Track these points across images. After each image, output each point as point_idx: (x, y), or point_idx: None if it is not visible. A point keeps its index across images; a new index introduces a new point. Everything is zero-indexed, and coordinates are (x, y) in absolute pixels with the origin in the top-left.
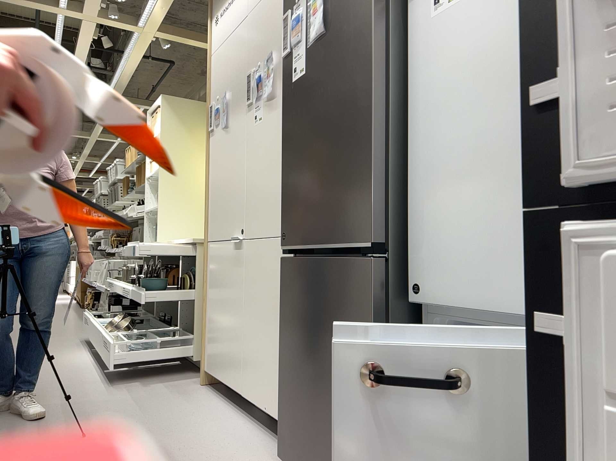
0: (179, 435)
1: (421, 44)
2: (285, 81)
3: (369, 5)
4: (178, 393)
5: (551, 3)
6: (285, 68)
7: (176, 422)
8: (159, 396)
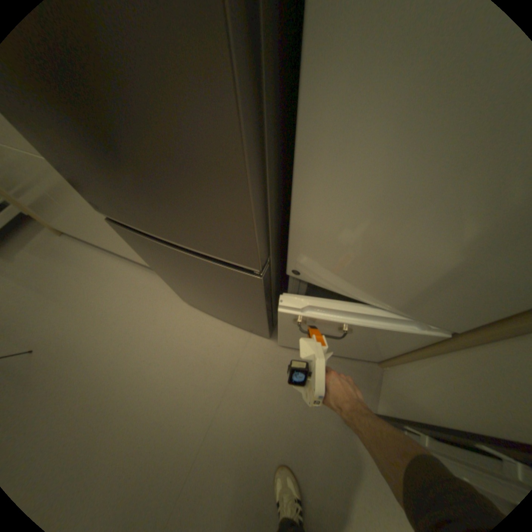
0: (98, 305)
1: None
2: None
3: None
4: (50, 255)
5: None
6: None
7: (81, 292)
8: (37, 268)
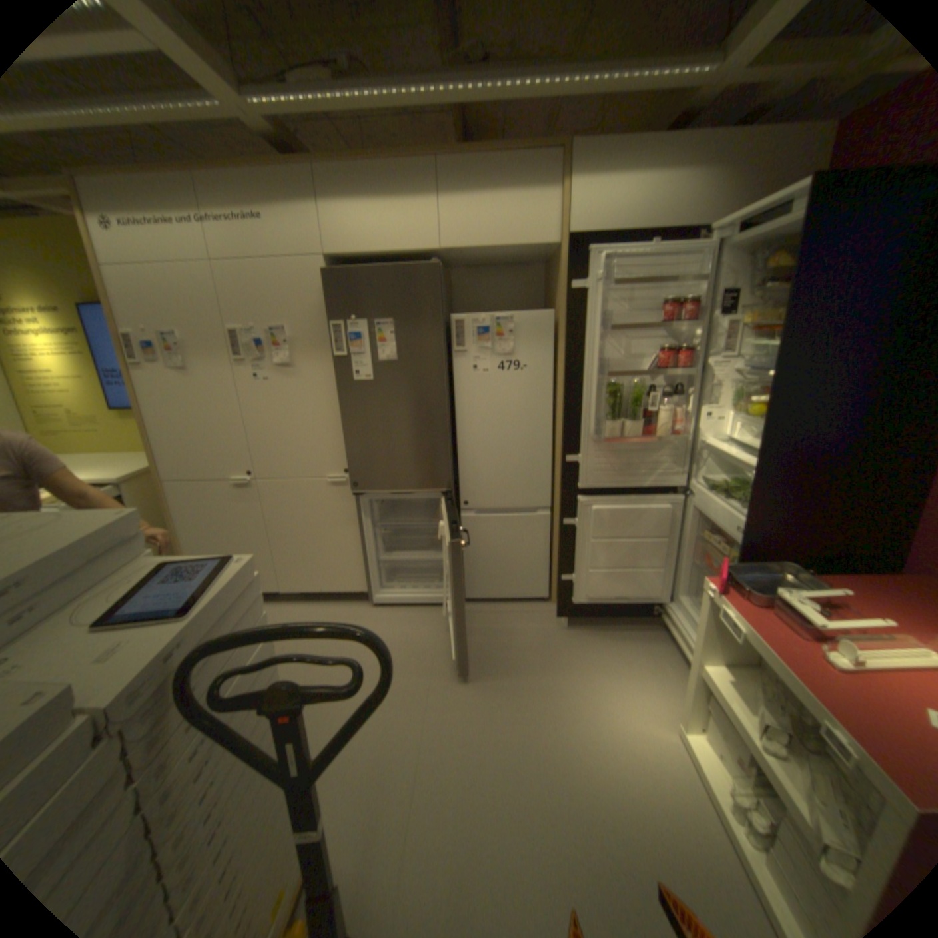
0: None
1: (463, 385)
2: (341, 375)
3: (440, 361)
4: None
5: (569, 431)
6: (339, 365)
7: None
8: None
